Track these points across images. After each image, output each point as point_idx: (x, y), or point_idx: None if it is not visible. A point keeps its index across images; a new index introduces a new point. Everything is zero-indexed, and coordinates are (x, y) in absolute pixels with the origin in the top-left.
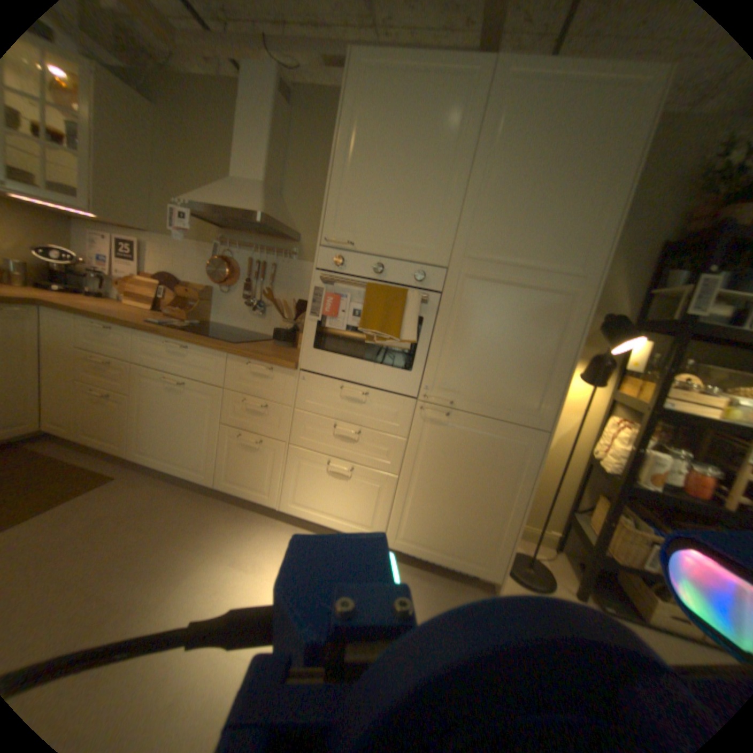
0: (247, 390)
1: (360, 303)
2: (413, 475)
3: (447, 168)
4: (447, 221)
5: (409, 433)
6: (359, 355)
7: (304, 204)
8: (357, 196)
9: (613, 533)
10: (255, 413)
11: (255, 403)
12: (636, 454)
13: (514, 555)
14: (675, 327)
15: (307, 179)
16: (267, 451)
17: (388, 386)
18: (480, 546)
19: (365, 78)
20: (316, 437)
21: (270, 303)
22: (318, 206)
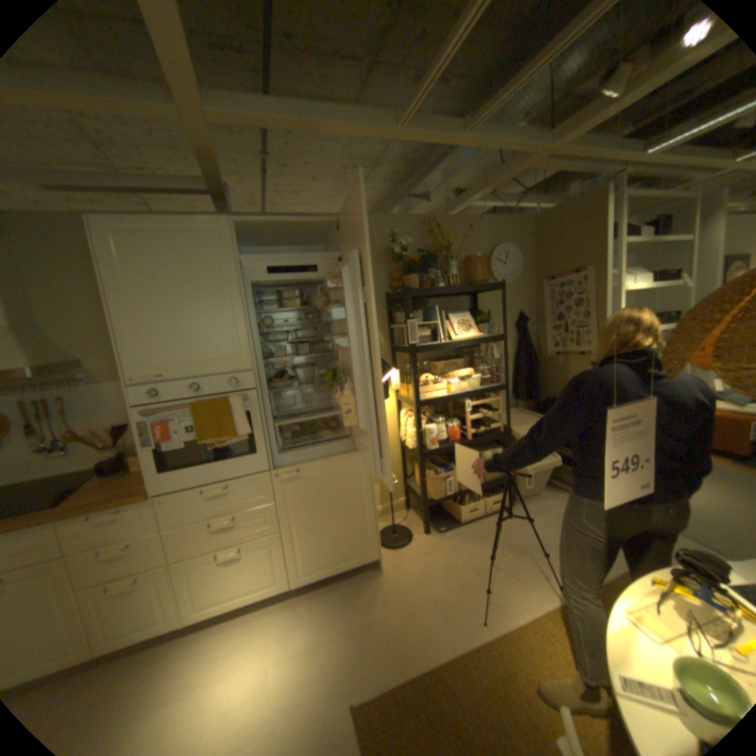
0: (98, 544)
1: (190, 420)
2: (291, 525)
3: (222, 301)
4: (239, 338)
5: (275, 498)
6: (205, 458)
7: (72, 330)
8: (149, 337)
9: (425, 484)
10: (116, 559)
11: (113, 550)
12: (418, 431)
13: (378, 535)
14: (407, 352)
15: (65, 305)
16: (147, 585)
17: (243, 472)
18: (356, 544)
19: (115, 242)
20: (194, 544)
21: (71, 439)
22: (92, 328)
